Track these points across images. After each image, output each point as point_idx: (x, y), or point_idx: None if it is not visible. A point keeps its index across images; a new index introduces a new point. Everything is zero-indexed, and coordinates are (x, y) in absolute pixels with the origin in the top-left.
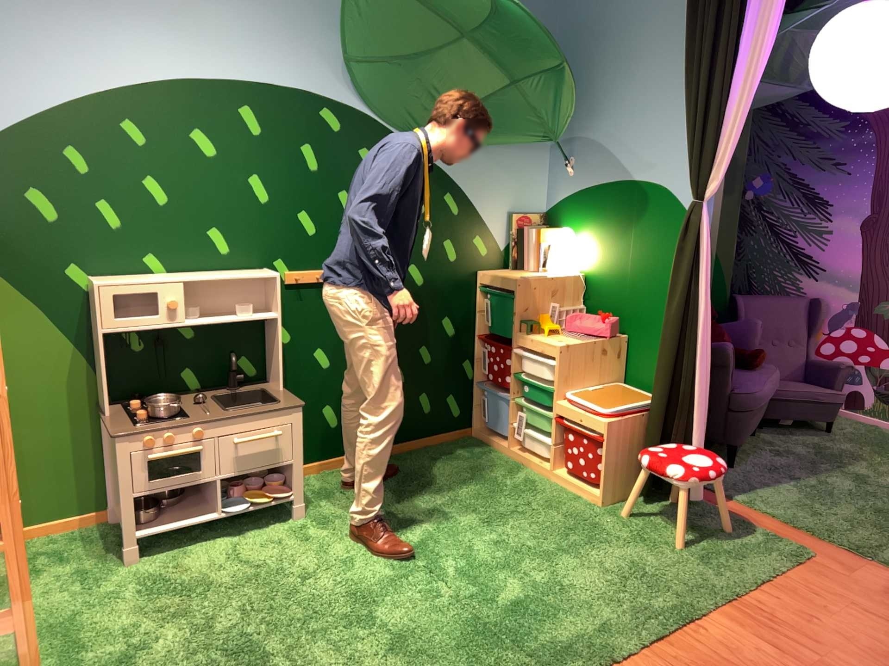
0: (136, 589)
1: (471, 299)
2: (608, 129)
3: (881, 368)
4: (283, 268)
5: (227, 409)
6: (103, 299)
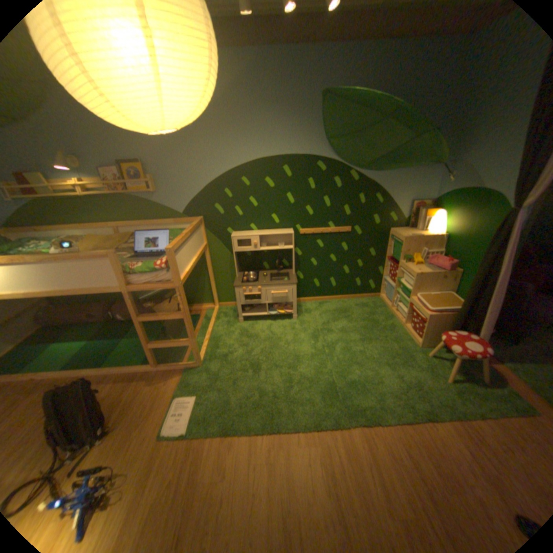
0: (238, 332)
1: (385, 241)
2: (477, 156)
3: None
4: (299, 229)
5: (270, 281)
6: (233, 241)
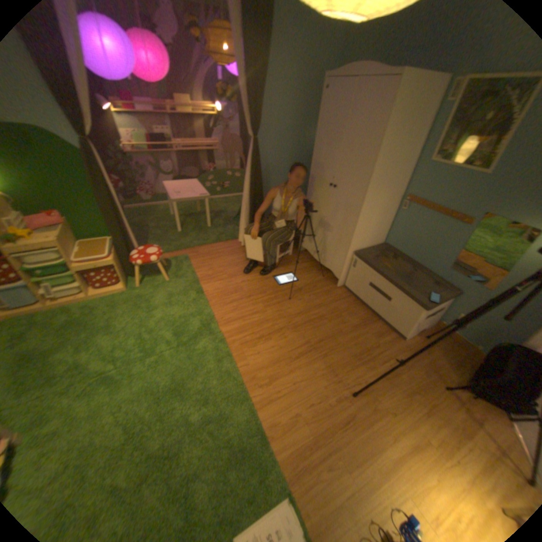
0: None
1: None
2: None
3: (121, 187)
4: None
5: None
6: None
